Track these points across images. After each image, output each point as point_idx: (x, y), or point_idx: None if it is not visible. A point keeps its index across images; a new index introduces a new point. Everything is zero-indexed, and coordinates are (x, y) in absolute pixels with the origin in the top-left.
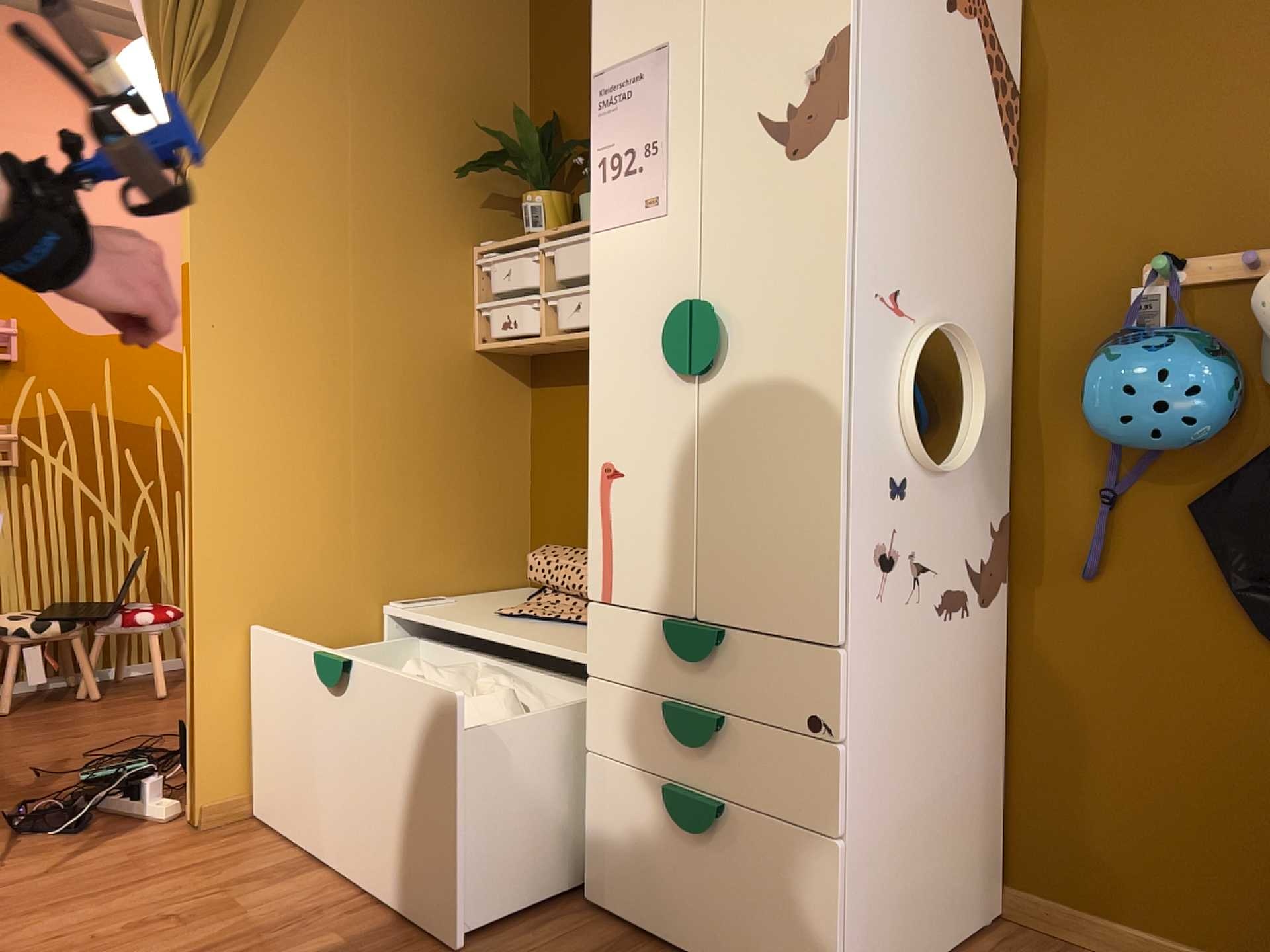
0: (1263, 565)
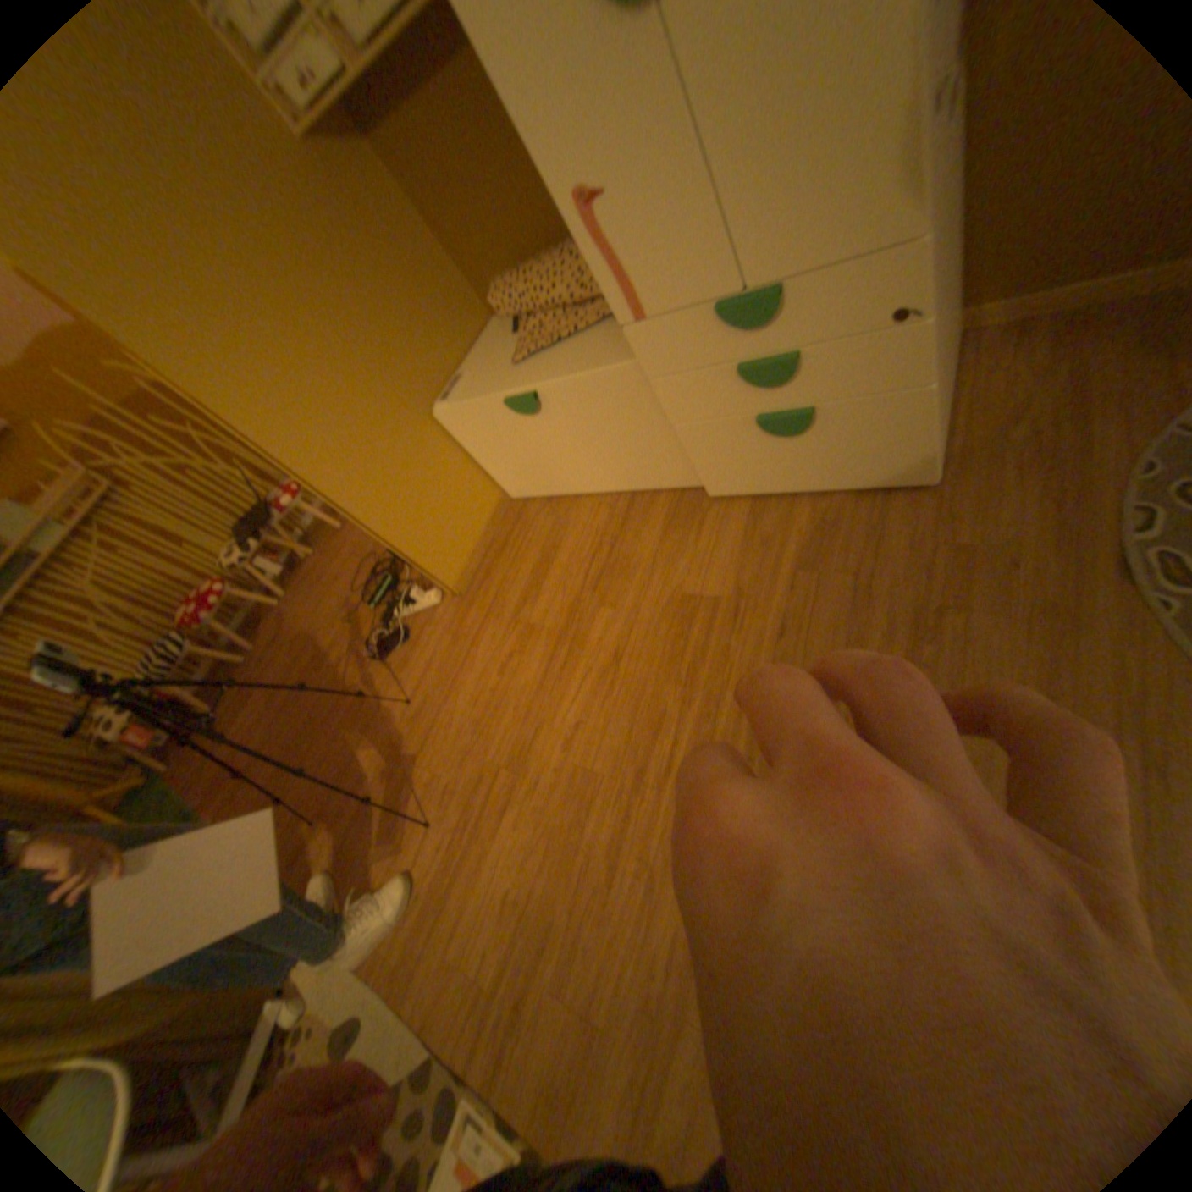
0: None
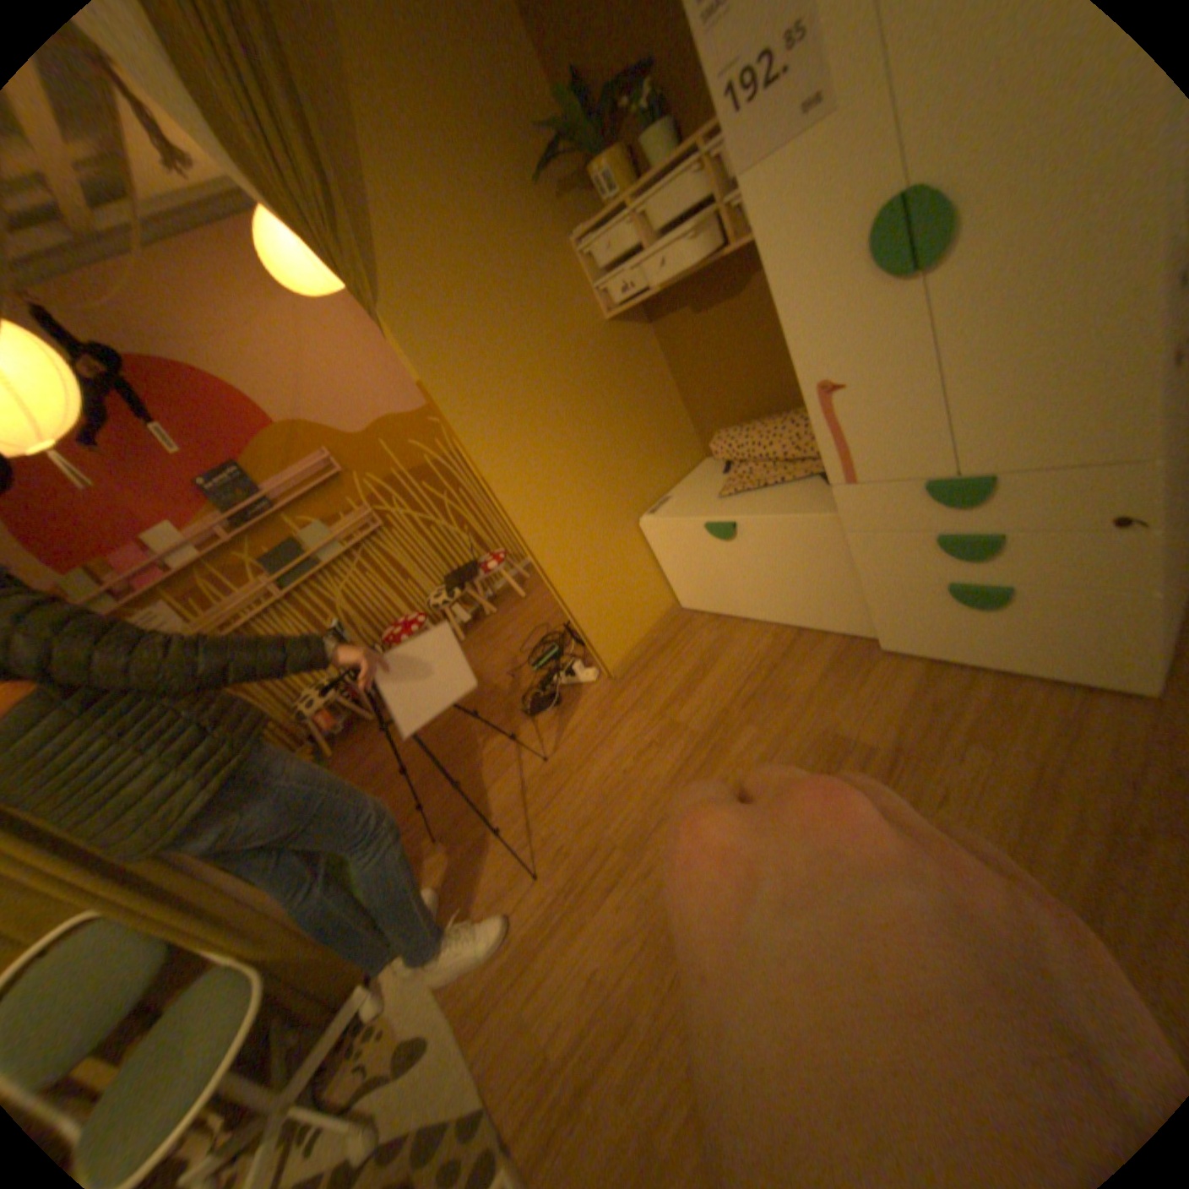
0: None
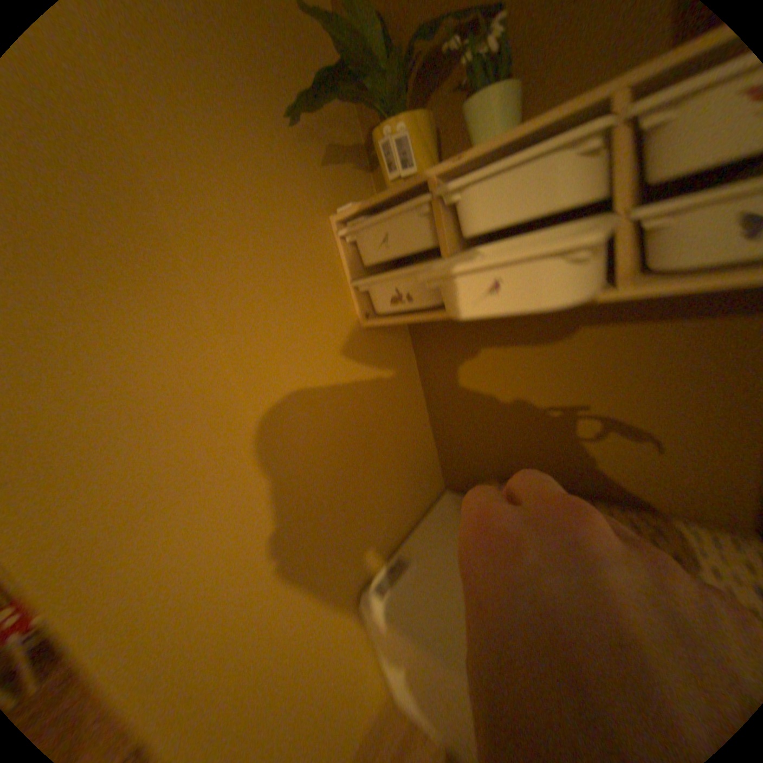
0: None
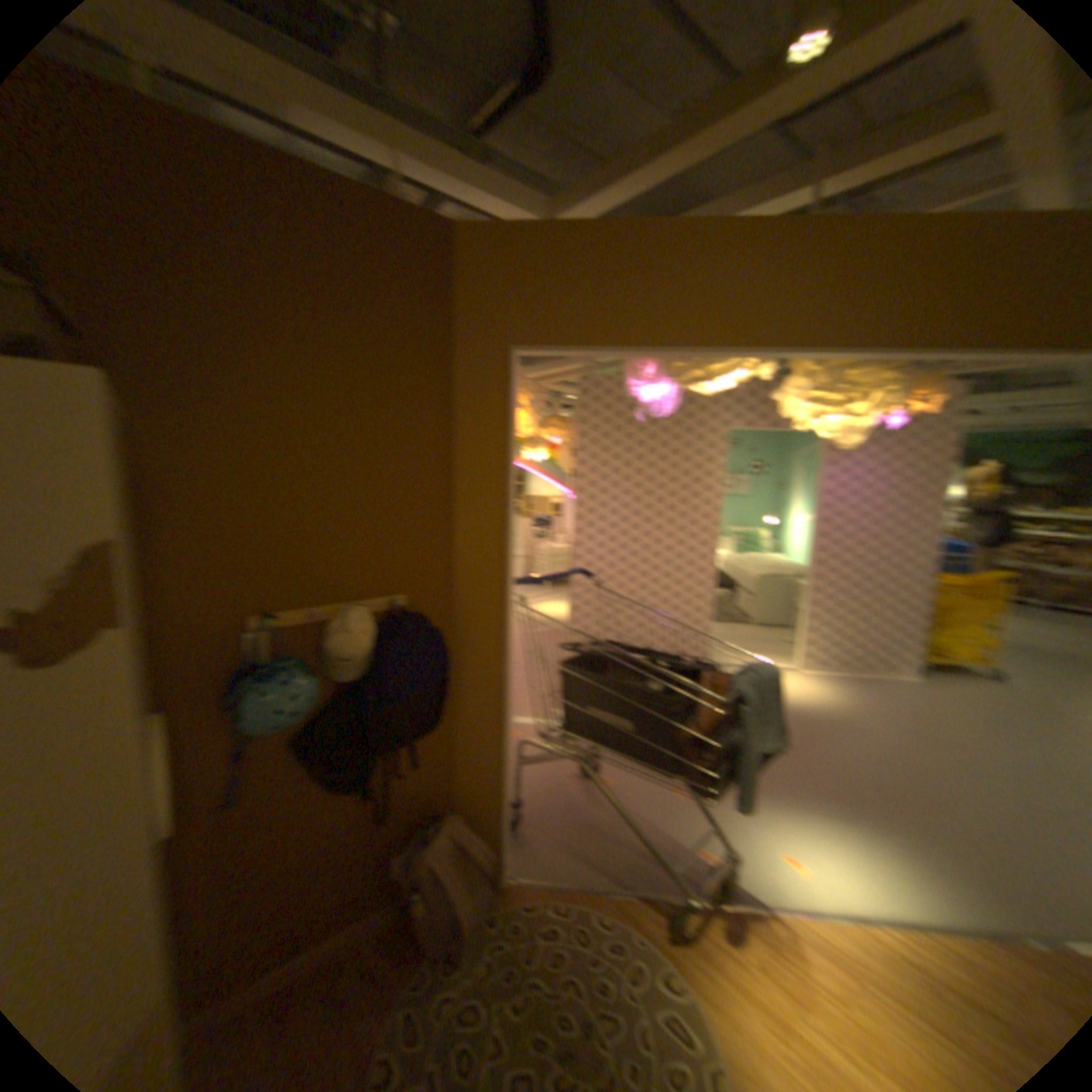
0: (325, 762)
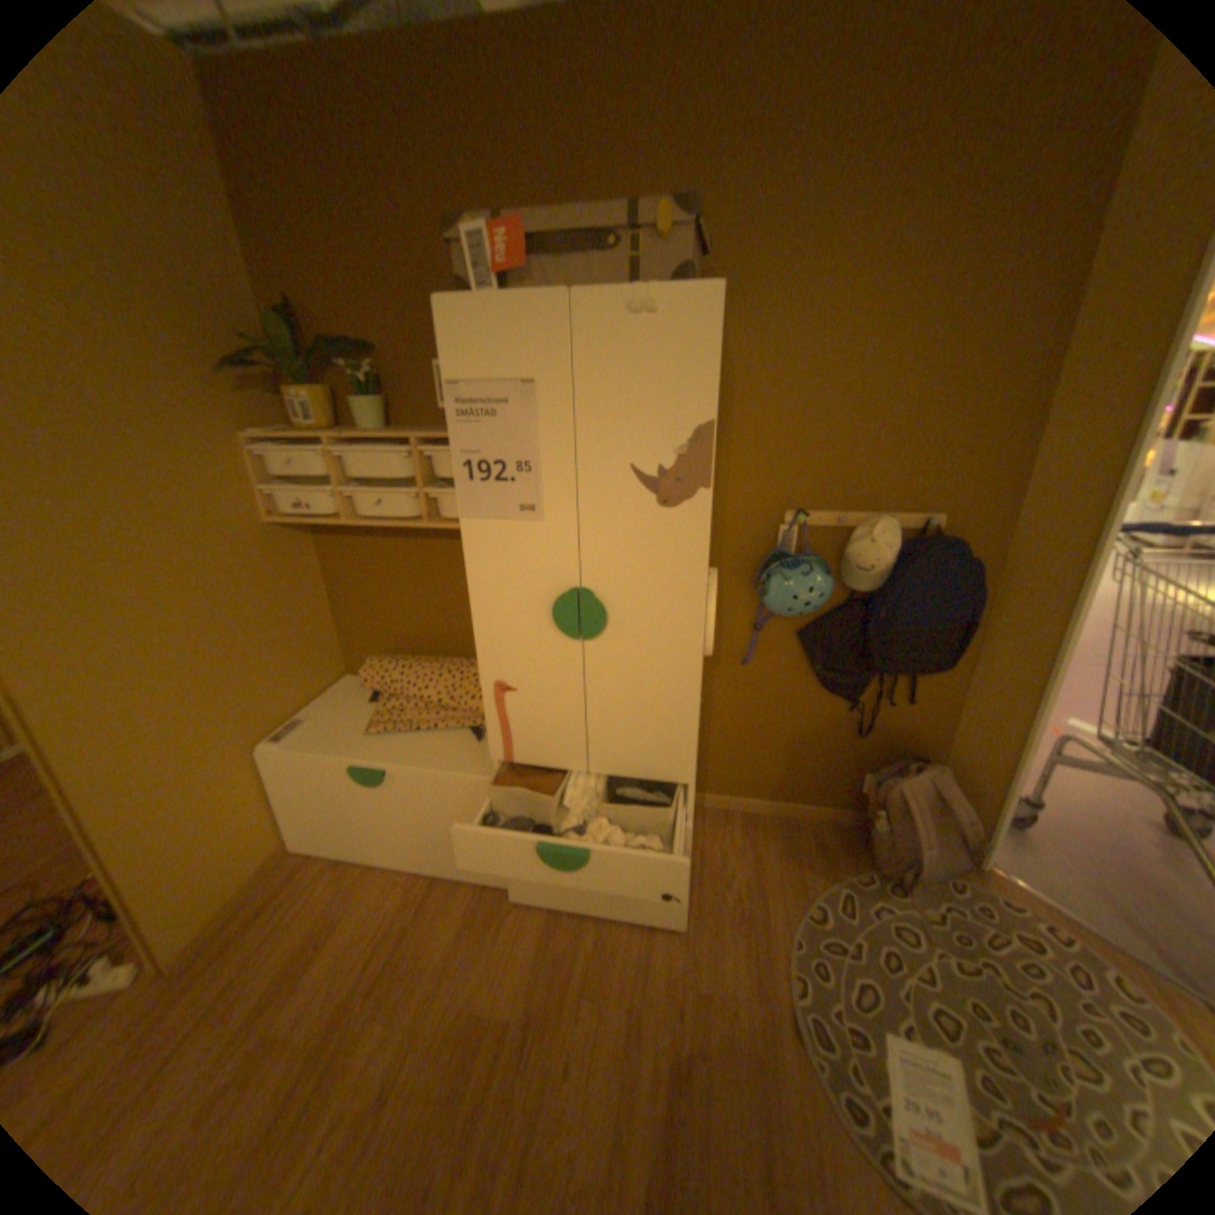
0: (828, 661)
